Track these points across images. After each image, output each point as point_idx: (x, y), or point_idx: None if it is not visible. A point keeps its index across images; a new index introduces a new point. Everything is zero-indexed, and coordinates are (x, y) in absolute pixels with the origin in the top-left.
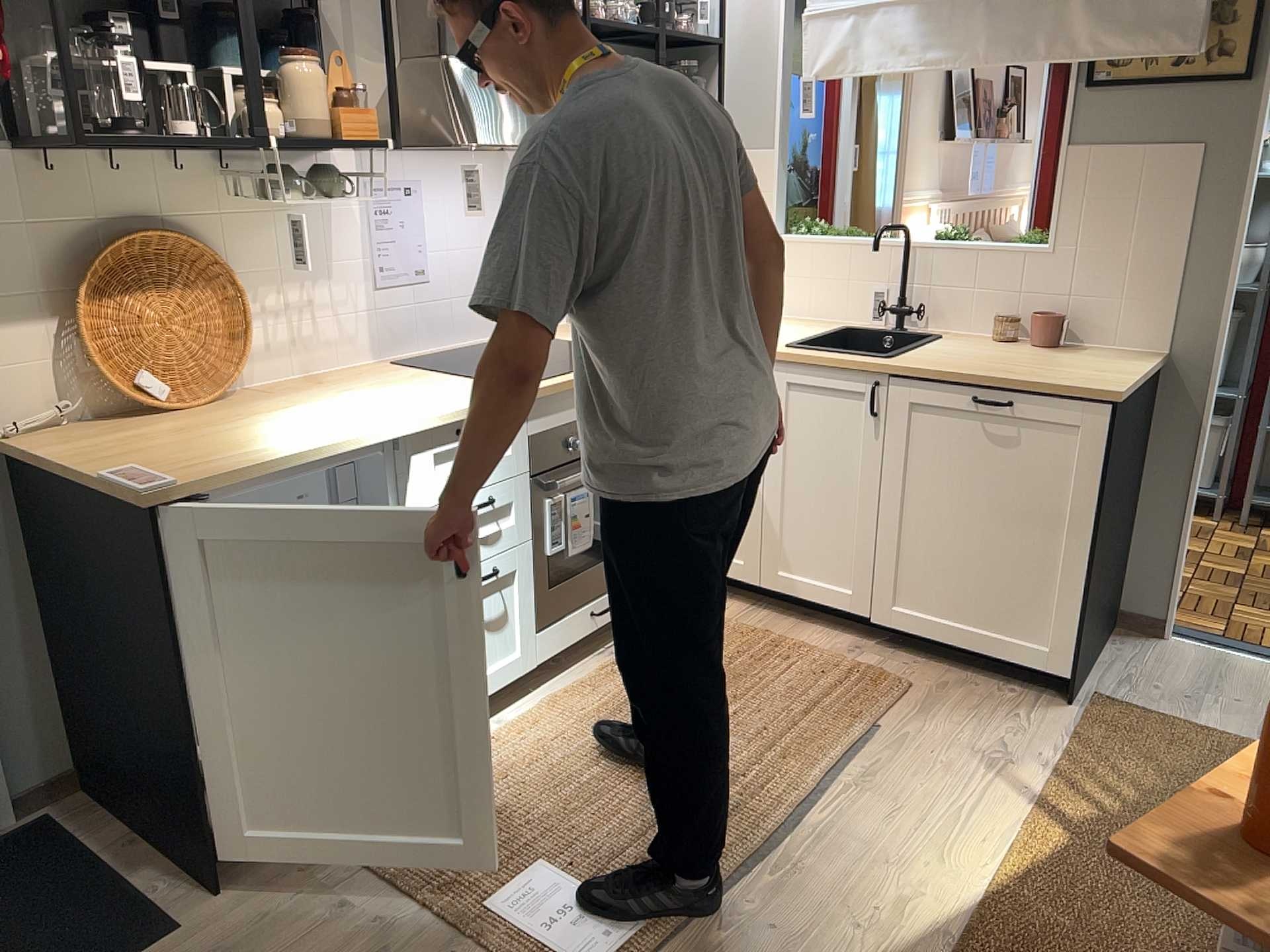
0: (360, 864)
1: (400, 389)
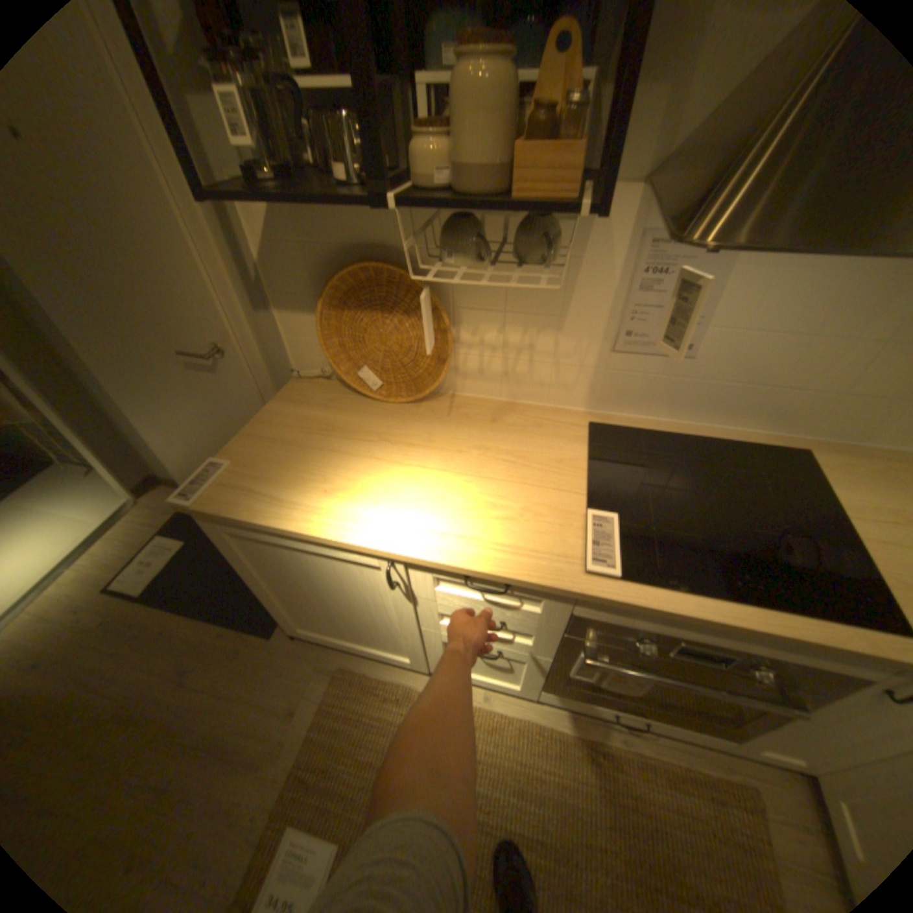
0: (324, 699)
1: (511, 476)
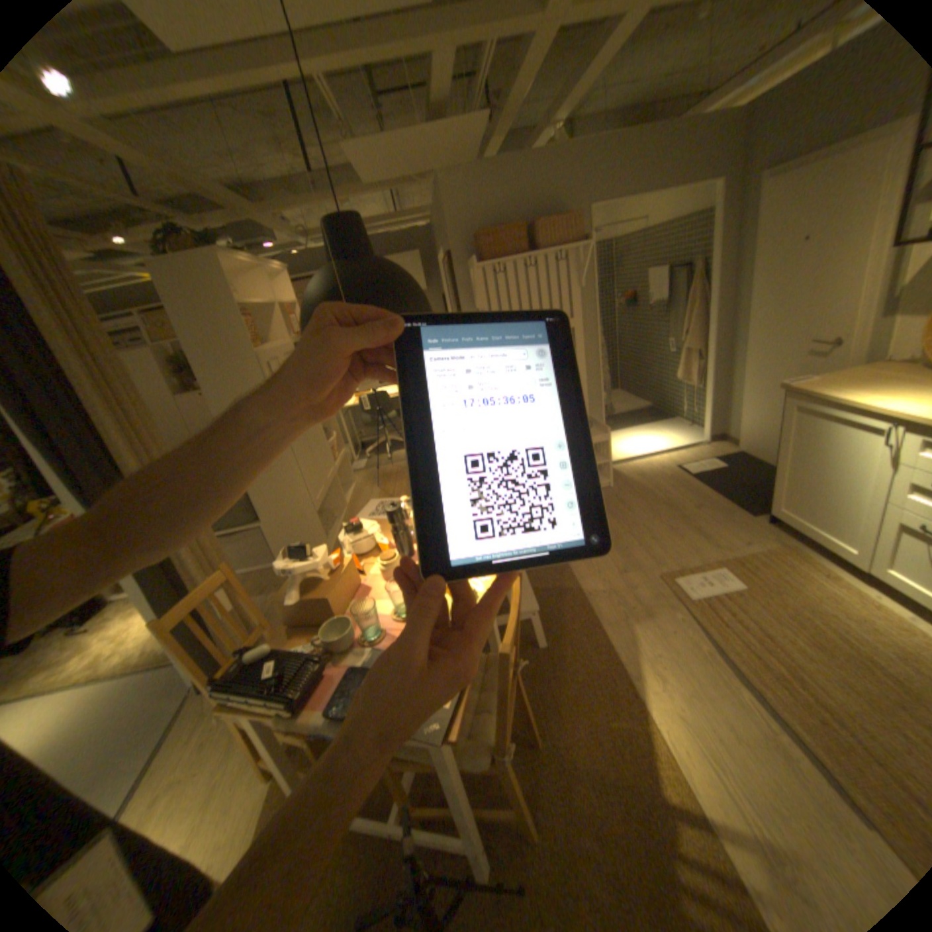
0: (775, 550)
1: None
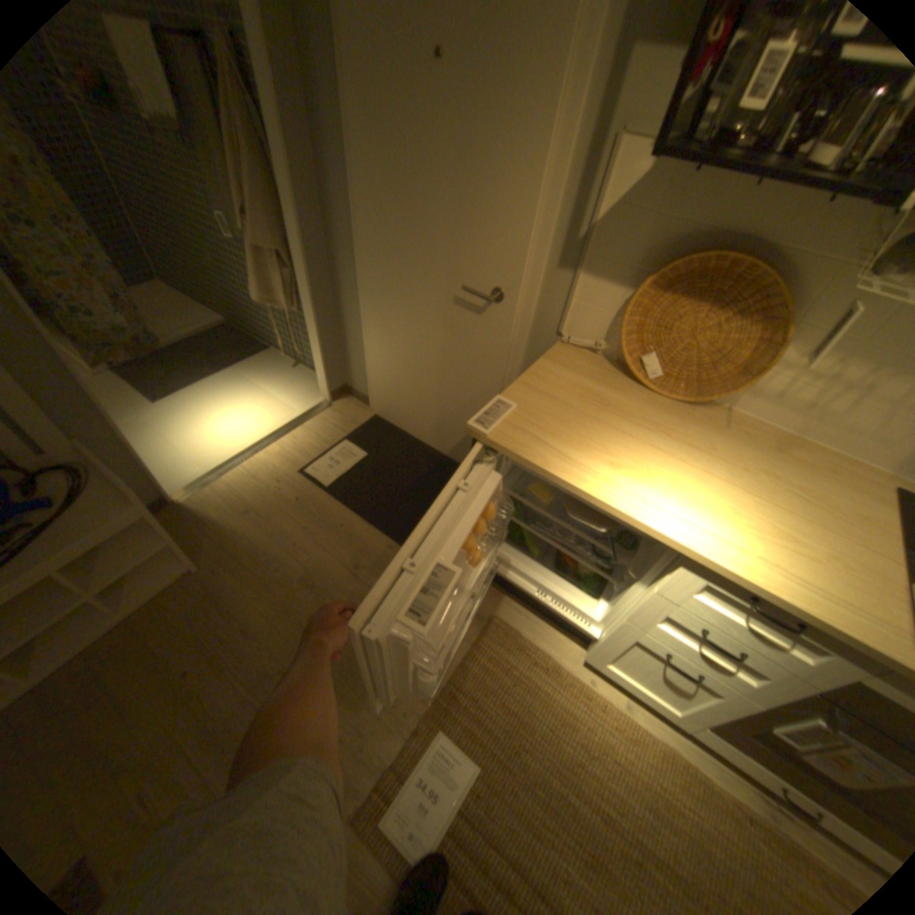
0: (476, 640)
1: (812, 517)
